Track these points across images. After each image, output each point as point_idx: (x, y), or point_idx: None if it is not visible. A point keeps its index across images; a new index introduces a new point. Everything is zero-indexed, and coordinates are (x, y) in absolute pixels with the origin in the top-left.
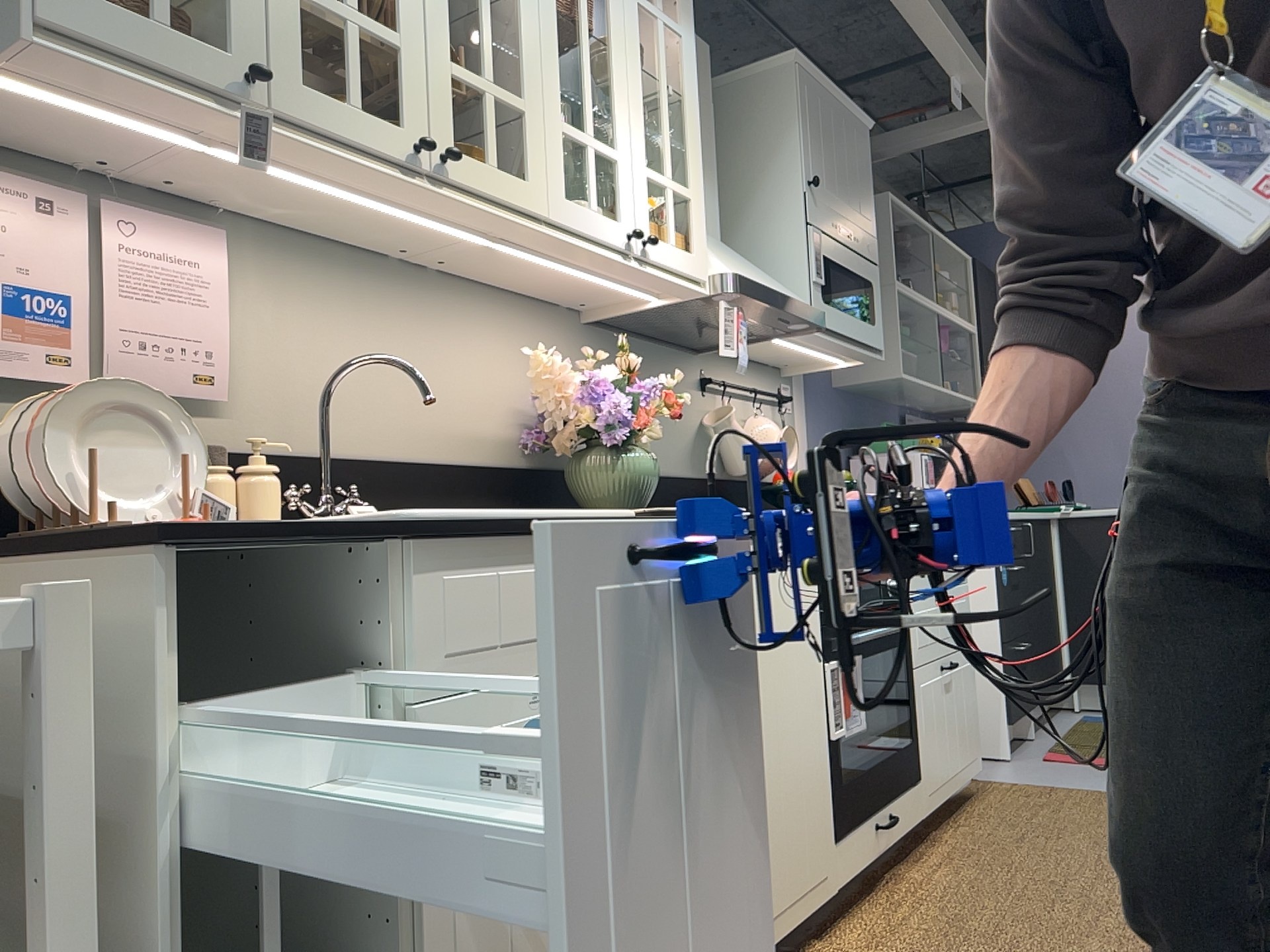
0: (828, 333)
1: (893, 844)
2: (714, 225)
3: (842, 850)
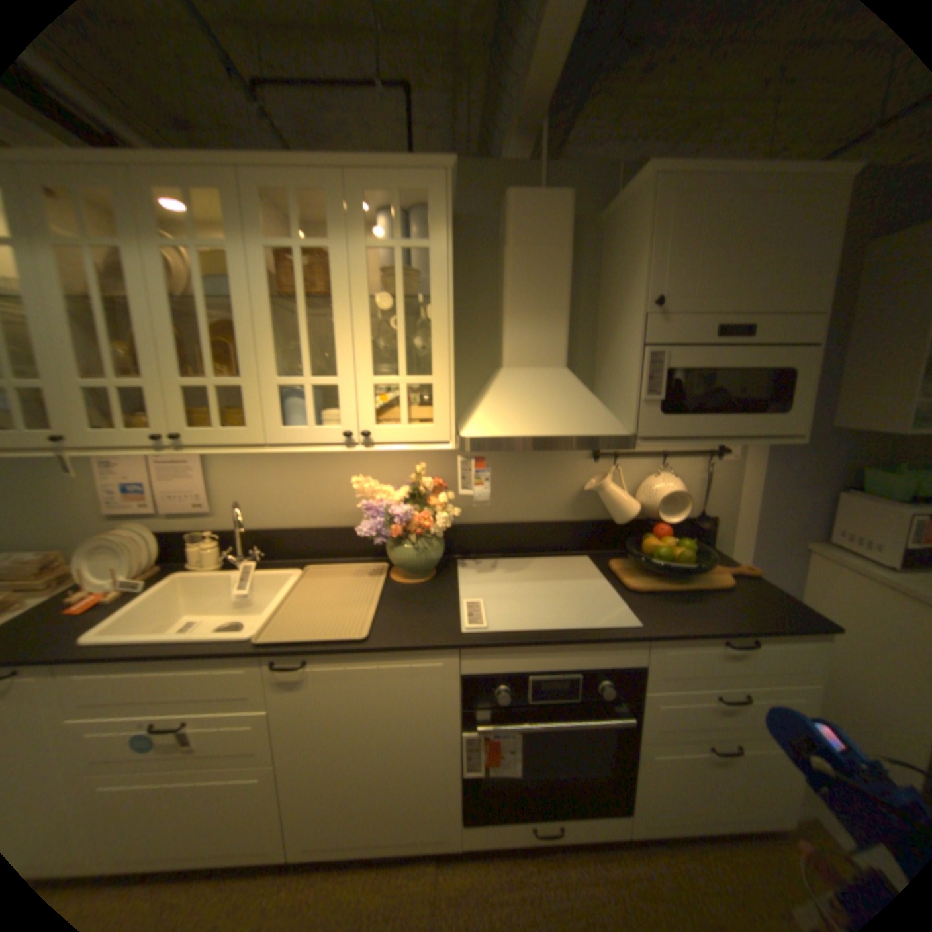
0: (671, 438)
1: (563, 845)
2: (550, 357)
3: (472, 834)
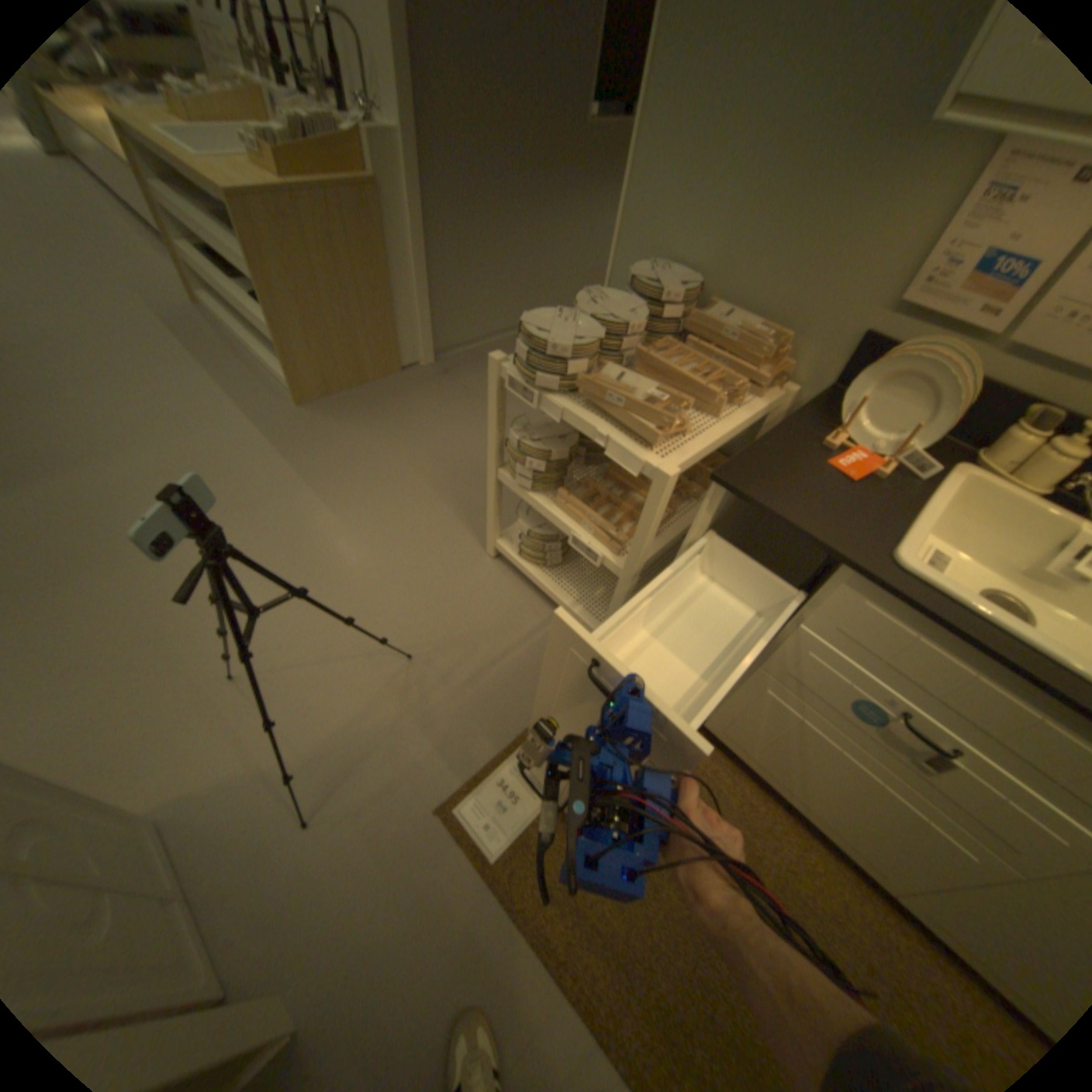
0: None
1: None
2: None
3: None
